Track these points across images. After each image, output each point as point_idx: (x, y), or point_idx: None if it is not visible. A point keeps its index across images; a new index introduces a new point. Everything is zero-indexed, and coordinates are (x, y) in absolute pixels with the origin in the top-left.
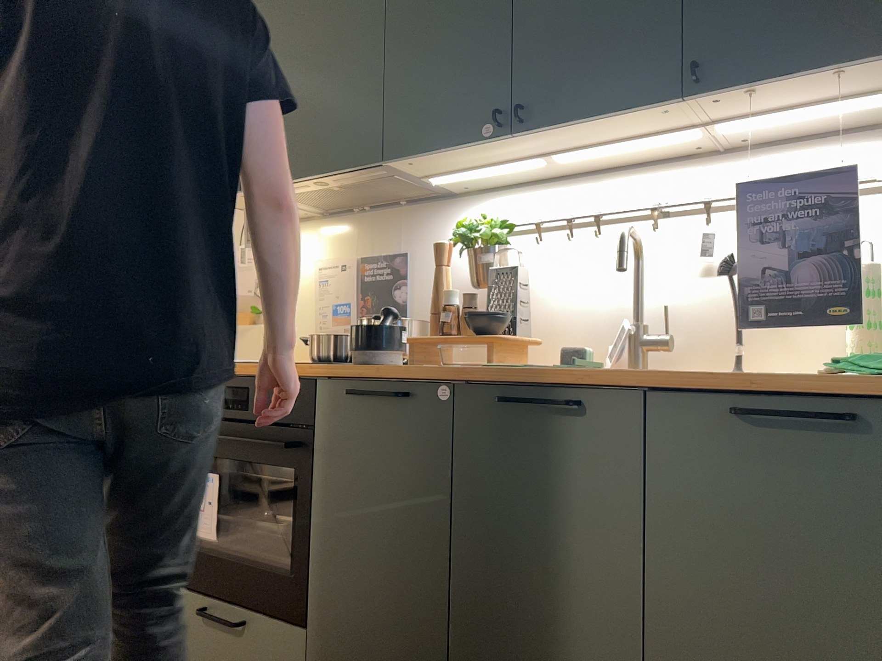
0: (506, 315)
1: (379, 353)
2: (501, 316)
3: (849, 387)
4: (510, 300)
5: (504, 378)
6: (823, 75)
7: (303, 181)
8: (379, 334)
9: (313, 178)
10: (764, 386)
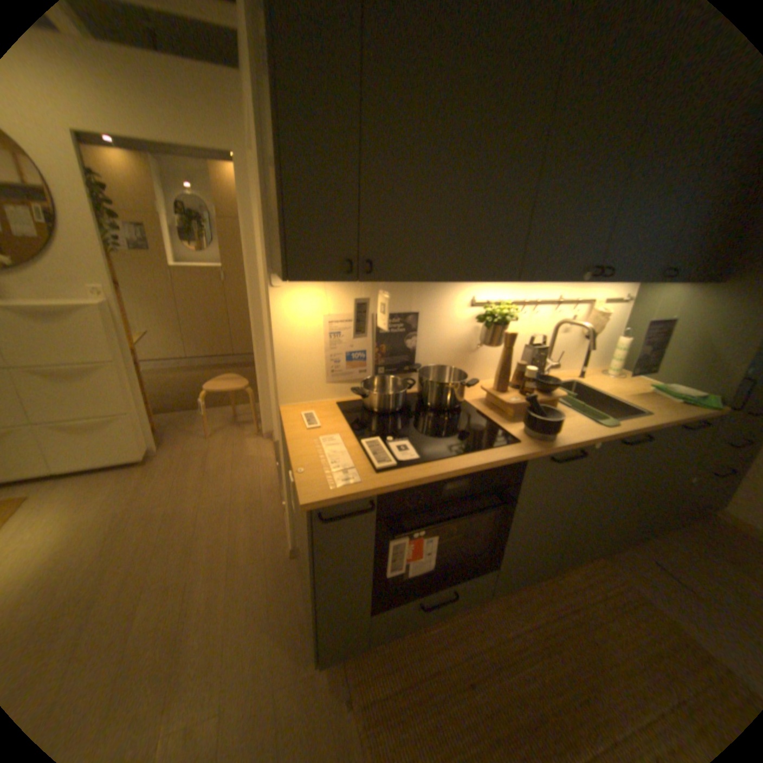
0: (542, 374)
1: (555, 430)
2: (552, 379)
3: (705, 413)
4: (541, 365)
5: (630, 434)
6: (688, 282)
7: (432, 281)
8: (559, 420)
9: (446, 281)
10: (696, 419)
